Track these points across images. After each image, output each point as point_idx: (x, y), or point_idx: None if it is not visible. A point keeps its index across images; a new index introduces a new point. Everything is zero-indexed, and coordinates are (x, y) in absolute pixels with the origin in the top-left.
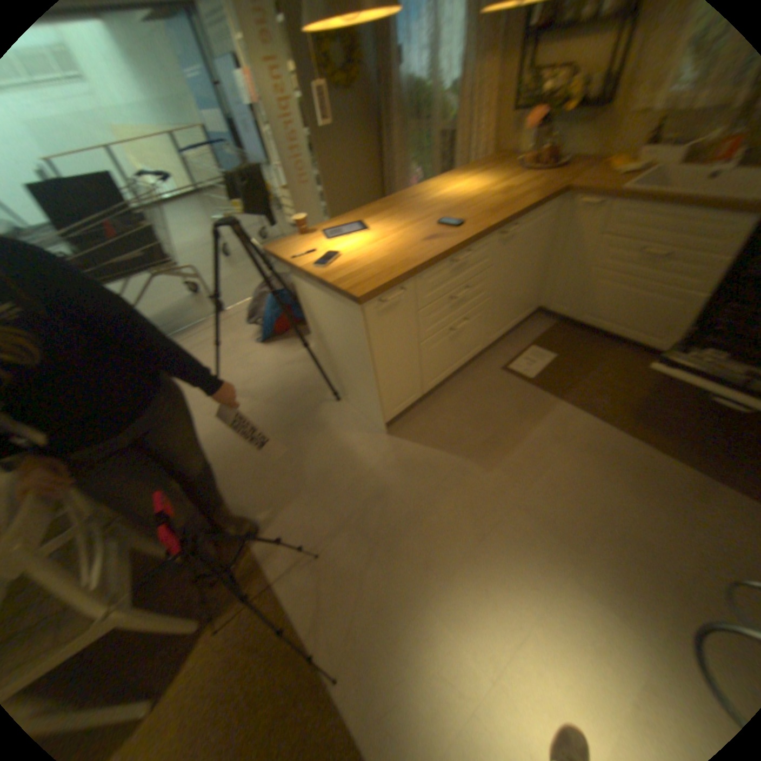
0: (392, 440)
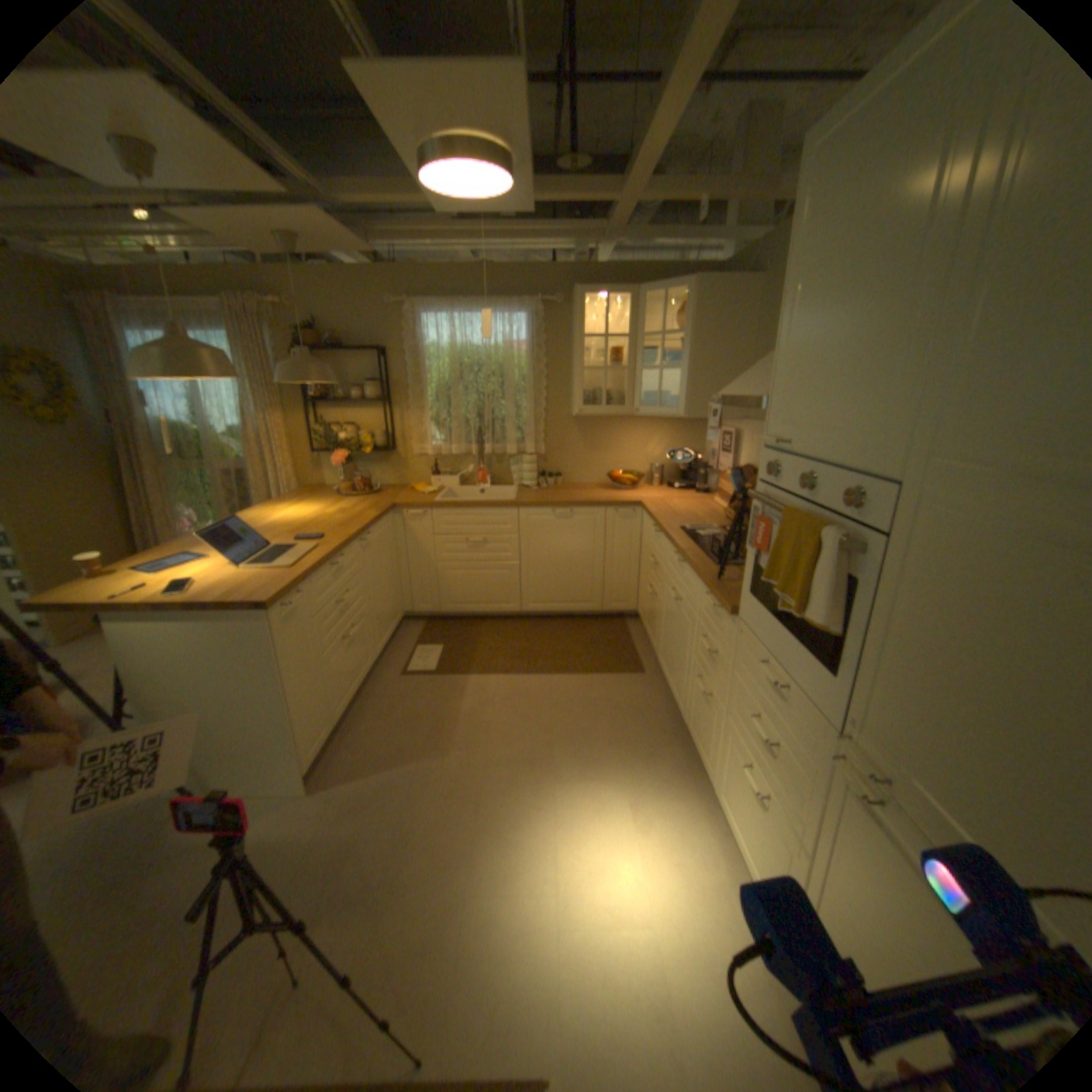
0: (316, 799)
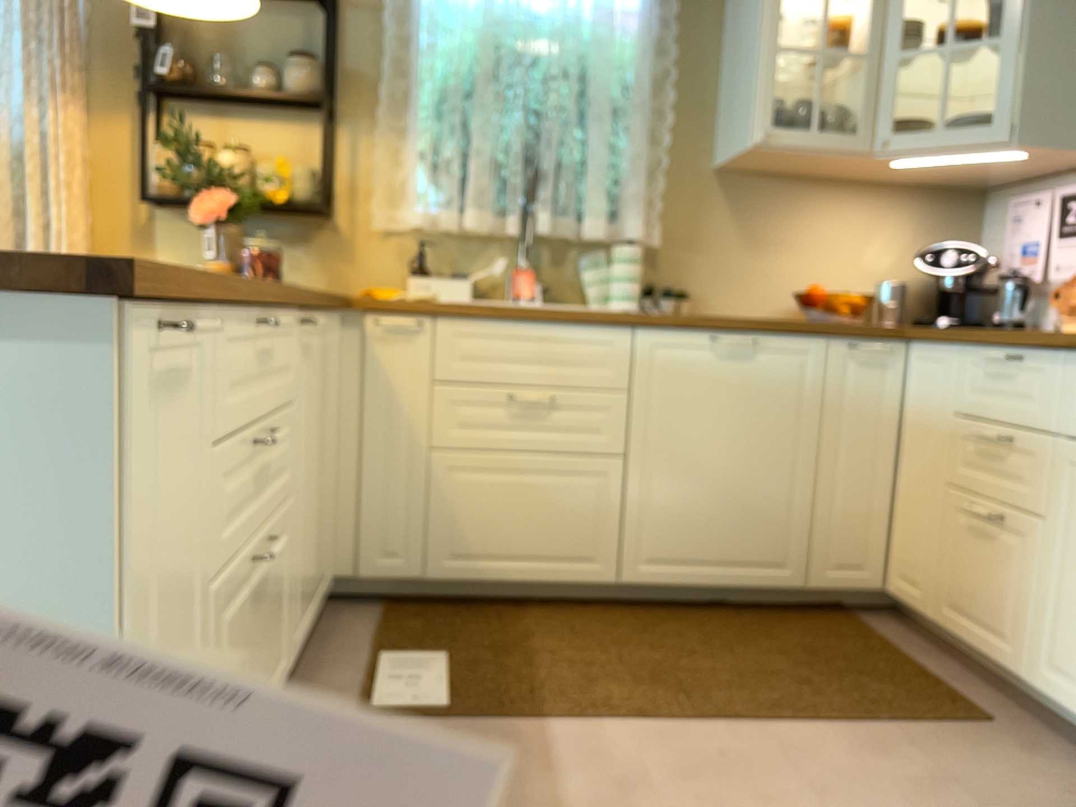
0: None
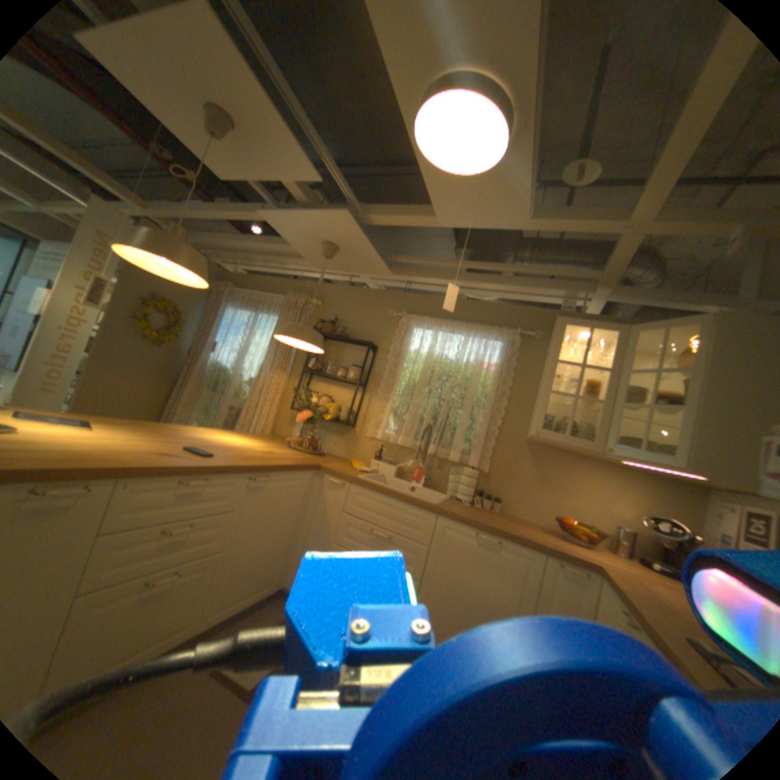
0: None
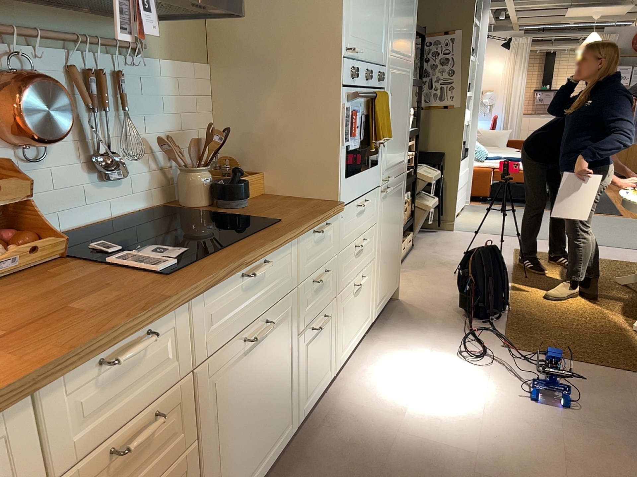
0: None
